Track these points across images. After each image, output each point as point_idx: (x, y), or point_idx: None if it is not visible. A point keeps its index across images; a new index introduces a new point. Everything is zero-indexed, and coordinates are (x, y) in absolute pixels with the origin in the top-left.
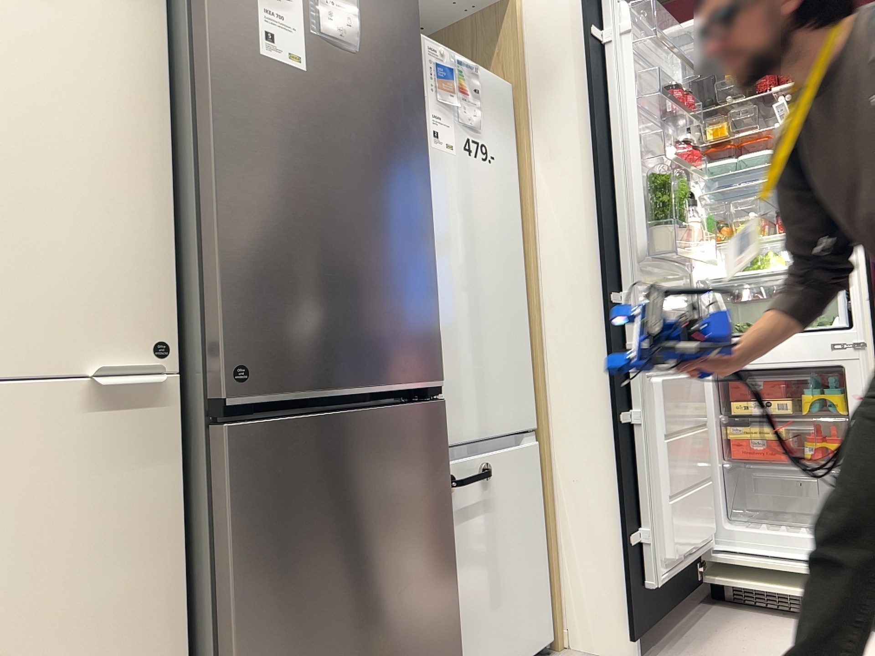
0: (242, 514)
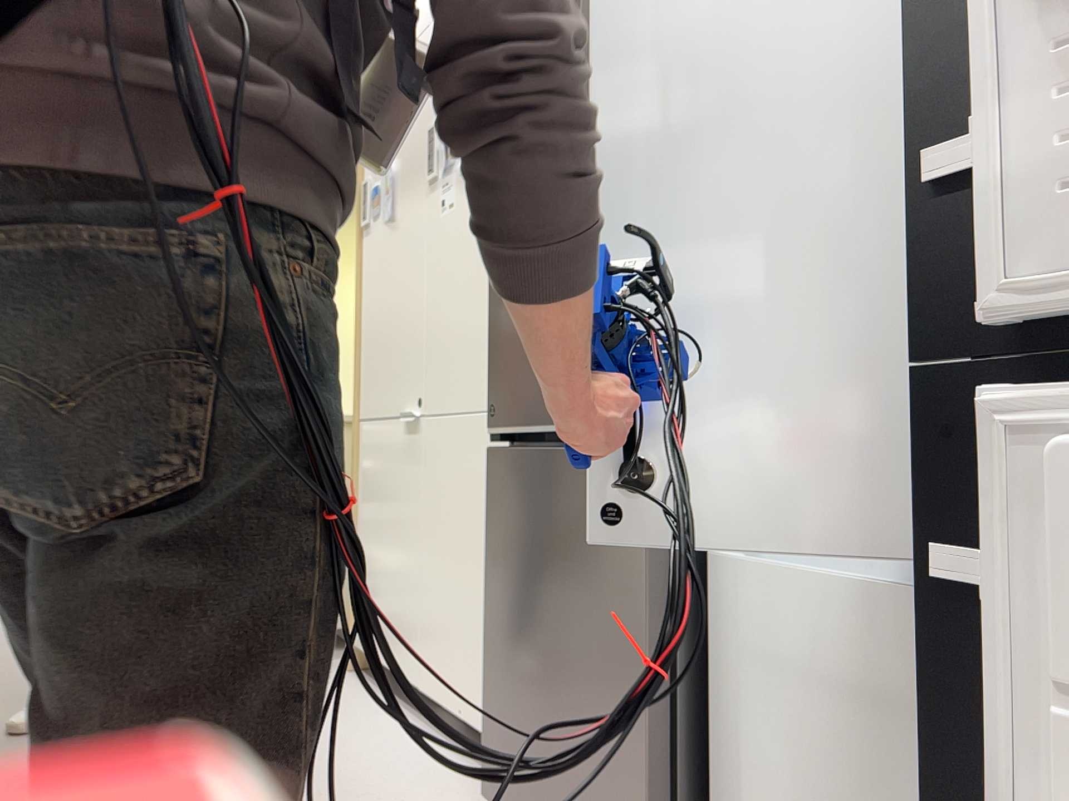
0: (491, 518)
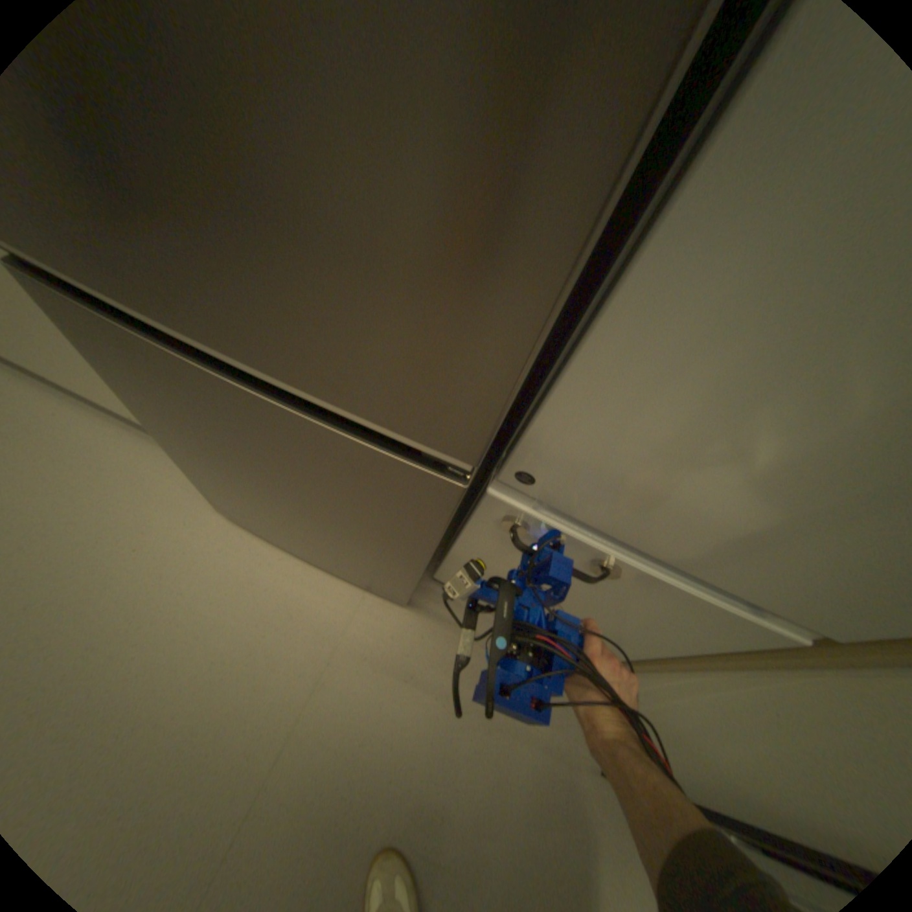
0: (95, 360)
